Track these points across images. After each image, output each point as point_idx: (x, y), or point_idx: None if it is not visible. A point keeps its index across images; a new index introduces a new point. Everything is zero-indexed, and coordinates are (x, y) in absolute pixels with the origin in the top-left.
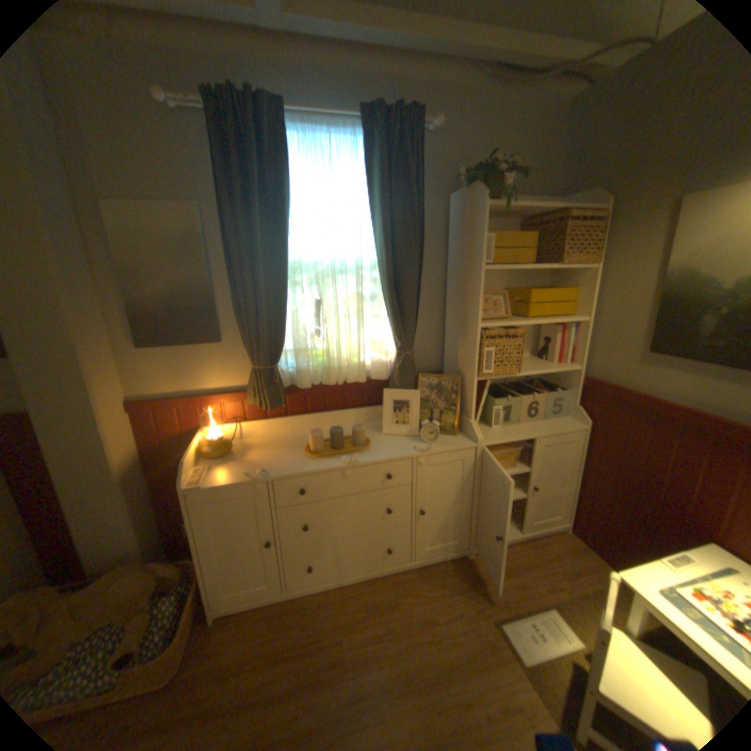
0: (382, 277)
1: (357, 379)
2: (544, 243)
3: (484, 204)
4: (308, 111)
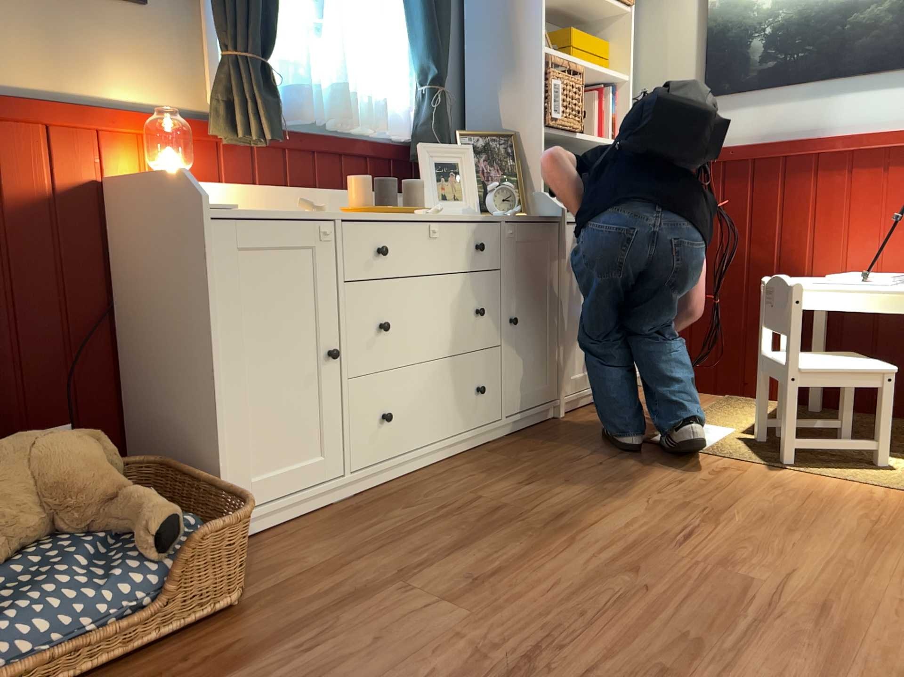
0: None
1: (375, 126)
2: None
3: None
4: None
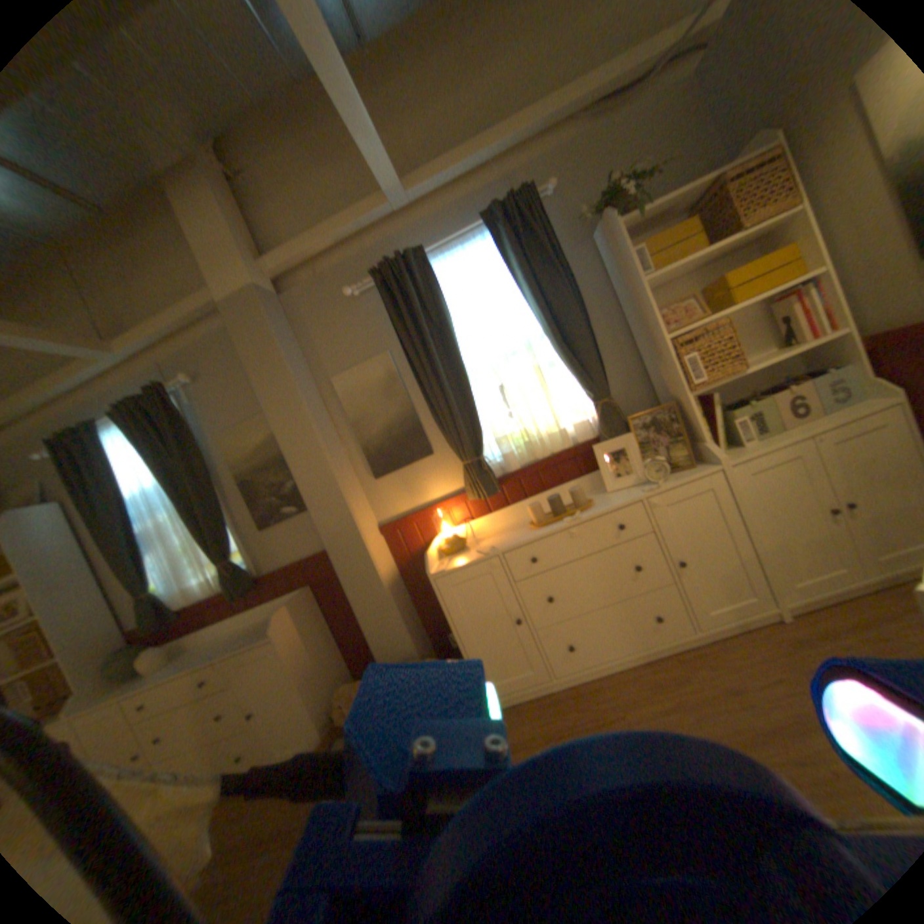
0: (549, 338)
1: (562, 445)
2: (717, 220)
3: (617, 222)
4: (443, 242)
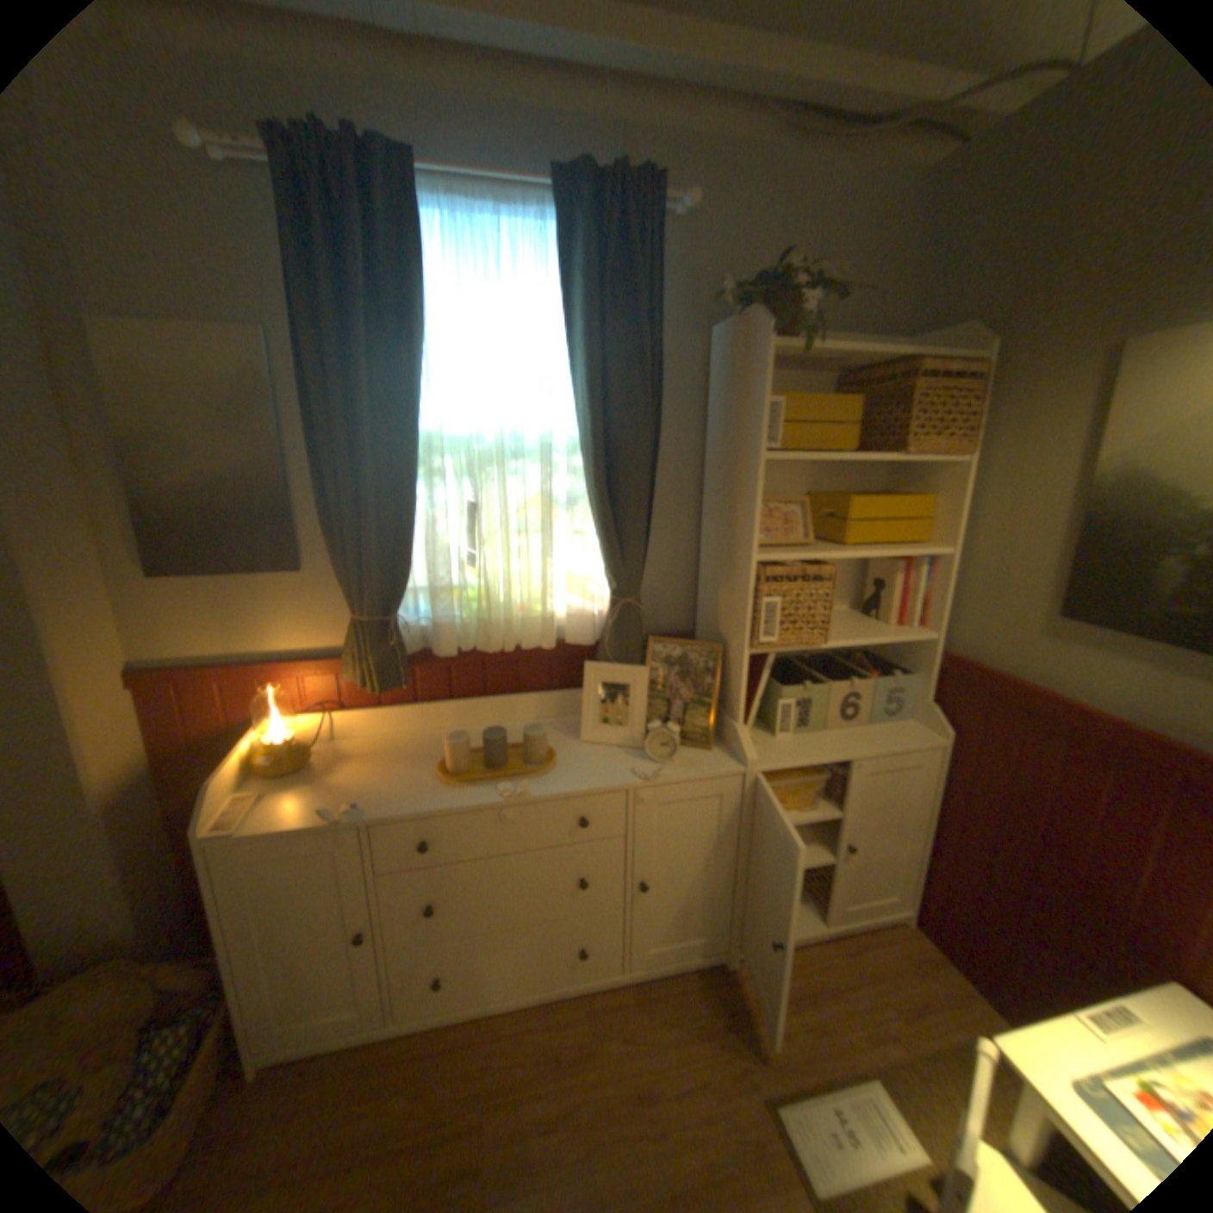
0: (587, 467)
1: (540, 644)
2: (877, 416)
3: (768, 344)
4: (462, 174)
